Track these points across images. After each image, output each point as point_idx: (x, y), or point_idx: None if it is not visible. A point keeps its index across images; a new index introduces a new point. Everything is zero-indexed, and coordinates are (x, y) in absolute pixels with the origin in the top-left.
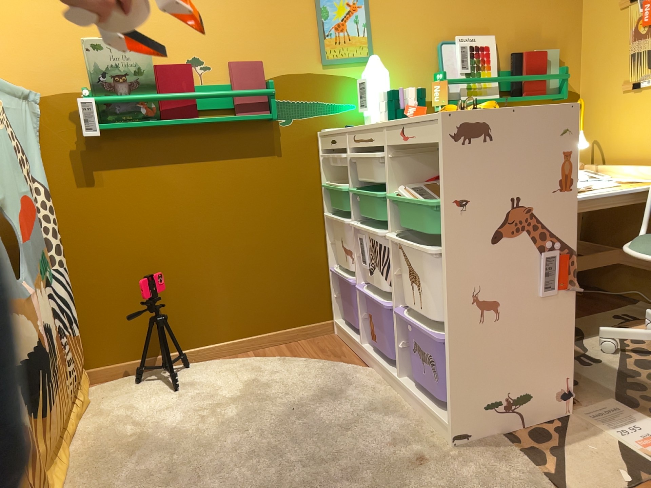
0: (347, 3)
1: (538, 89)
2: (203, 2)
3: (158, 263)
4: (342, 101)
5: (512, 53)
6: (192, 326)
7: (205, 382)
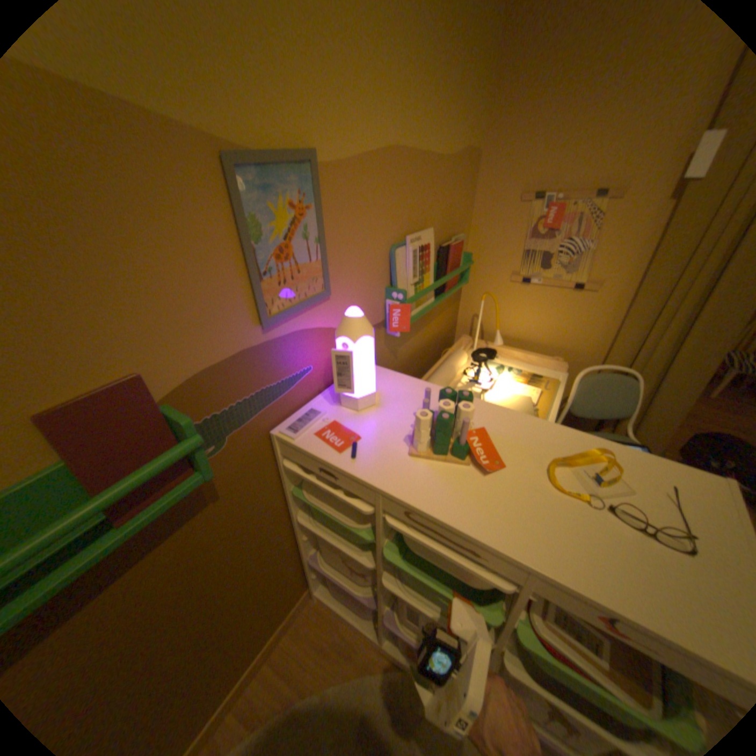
0: (291, 200)
1: (455, 280)
2: None
3: None
4: (296, 370)
5: (443, 245)
6: None
7: None
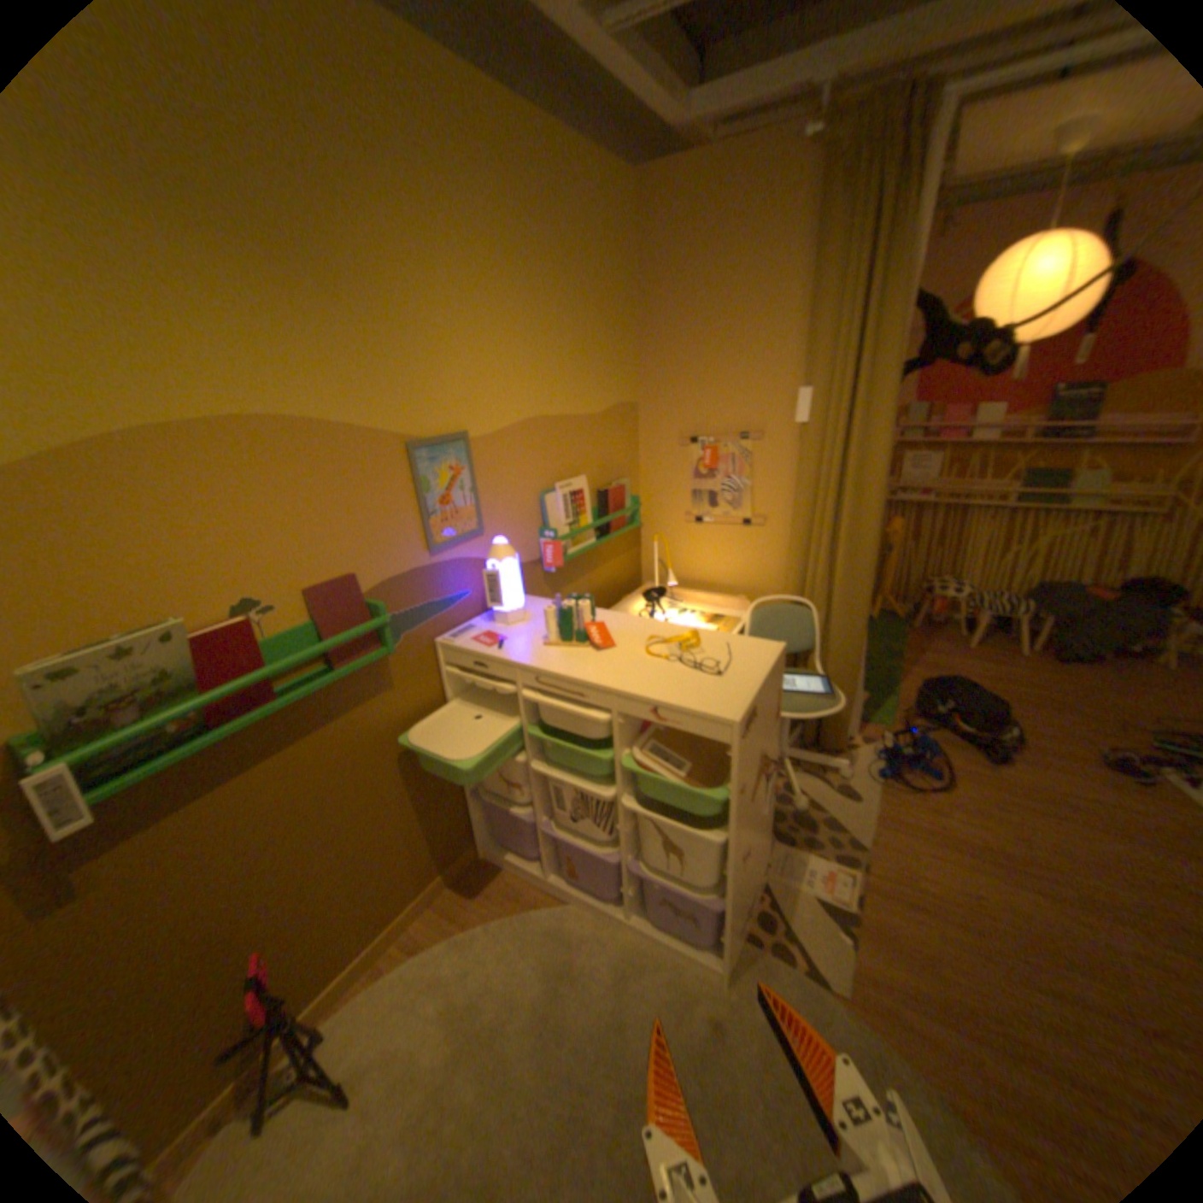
0: (450, 465)
1: (621, 523)
2: (245, 505)
3: (237, 935)
4: (457, 591)
5: (600, 490)
6: (308, 977)
7: (380, 1055)
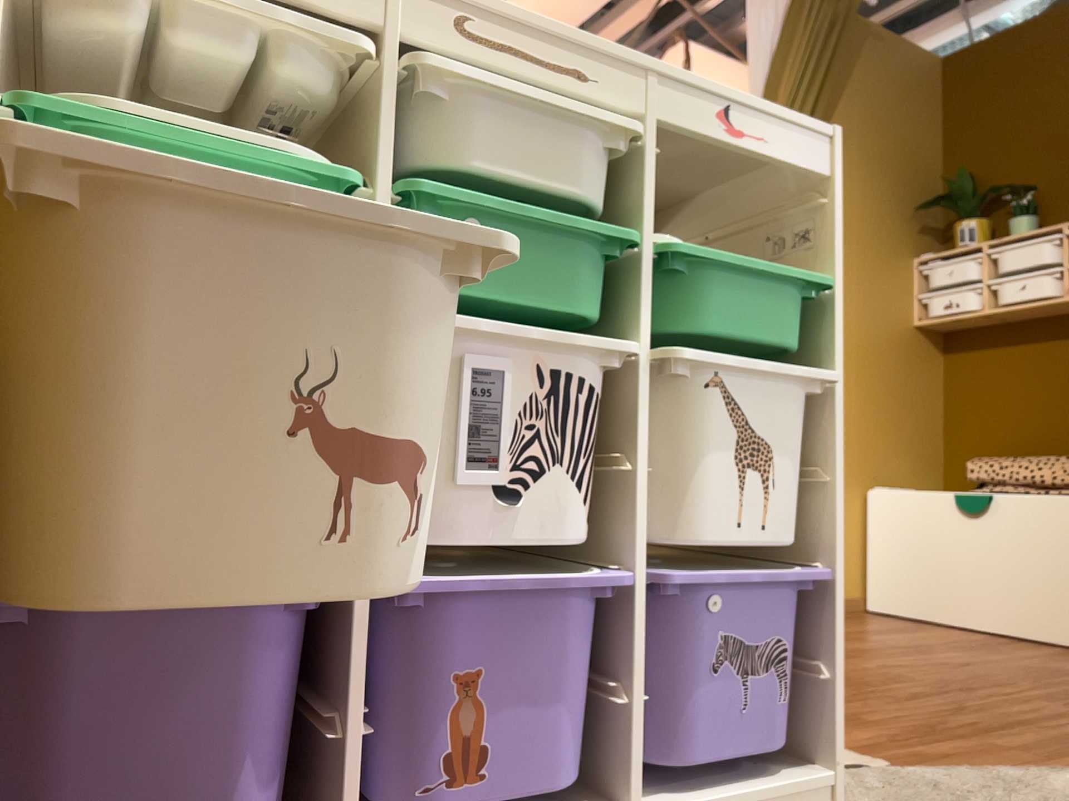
0: None
1: None
2: None
3: None
4: None
5: None
6: None
7: None
